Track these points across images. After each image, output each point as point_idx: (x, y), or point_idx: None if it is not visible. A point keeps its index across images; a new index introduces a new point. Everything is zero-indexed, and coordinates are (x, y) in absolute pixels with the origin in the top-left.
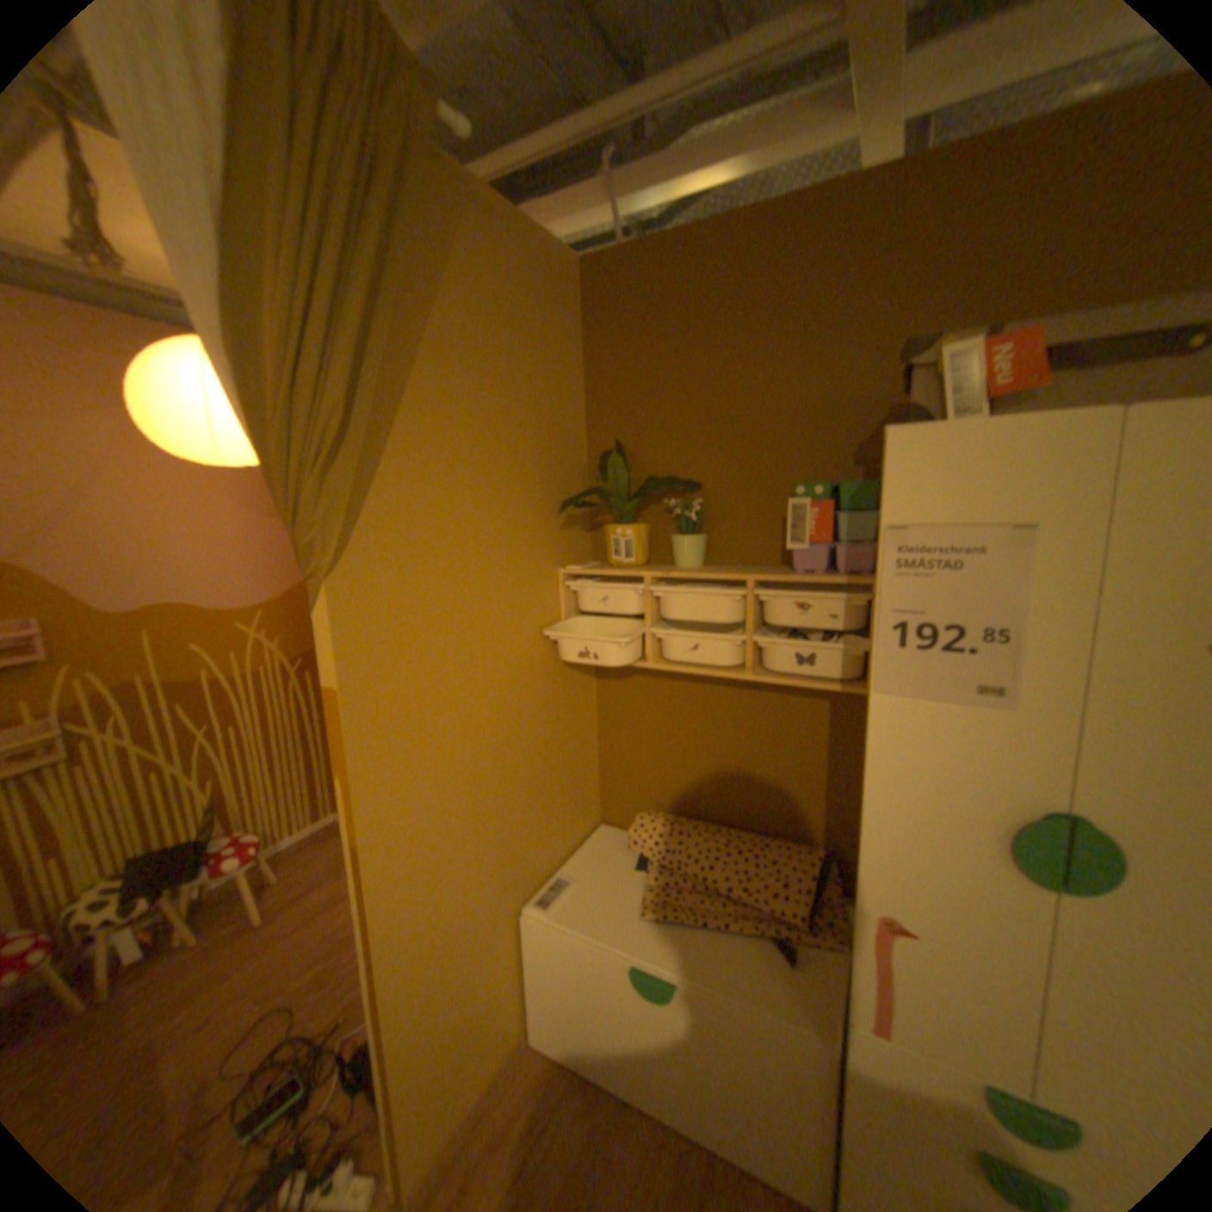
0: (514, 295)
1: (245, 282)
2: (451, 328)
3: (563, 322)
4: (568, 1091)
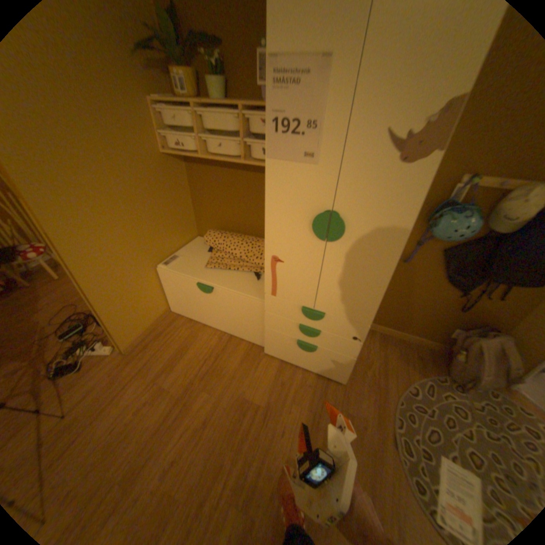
0: None
1: None
2: None
3: None
4: (184, 322)
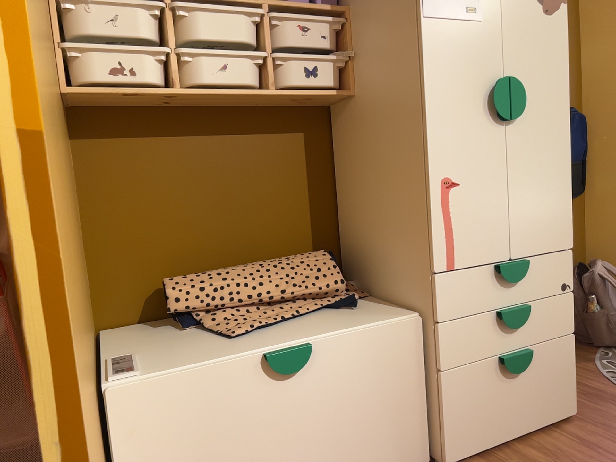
0: None
1: None
2: None
3: None
4: None
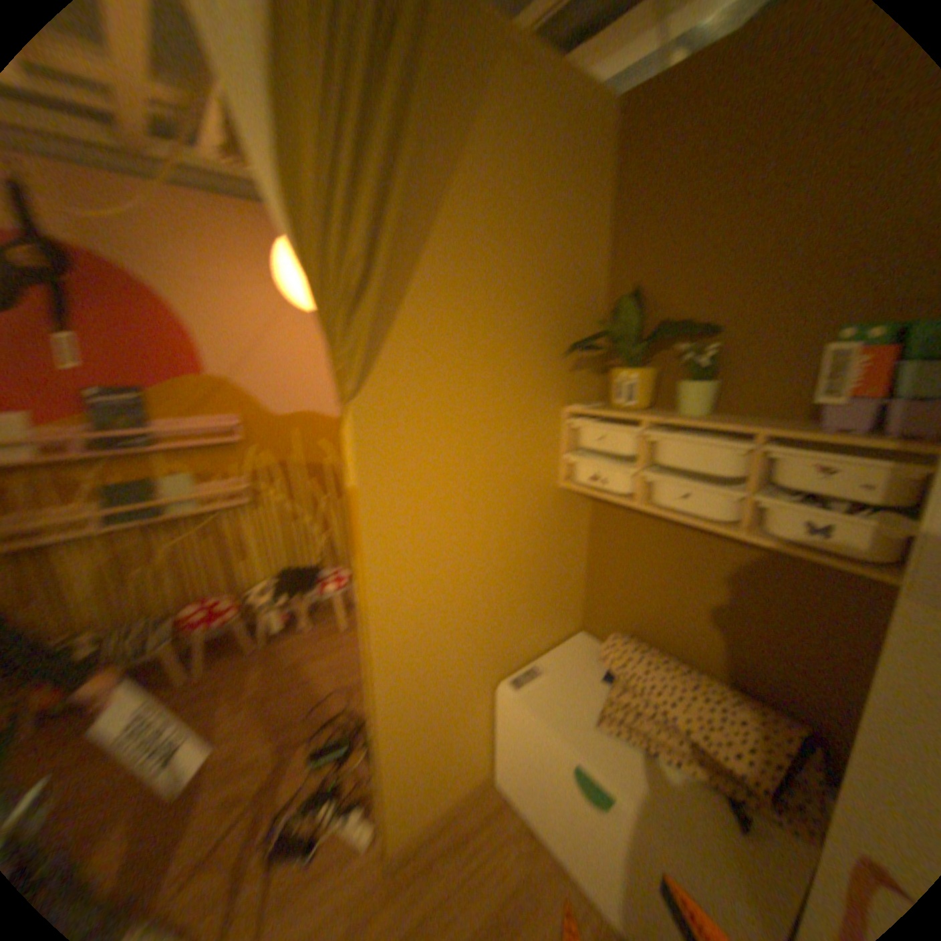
0: (541, 143)
1: (290, 150)
2: (474, 180)
3: (593, 166)
4: (517, 834)
